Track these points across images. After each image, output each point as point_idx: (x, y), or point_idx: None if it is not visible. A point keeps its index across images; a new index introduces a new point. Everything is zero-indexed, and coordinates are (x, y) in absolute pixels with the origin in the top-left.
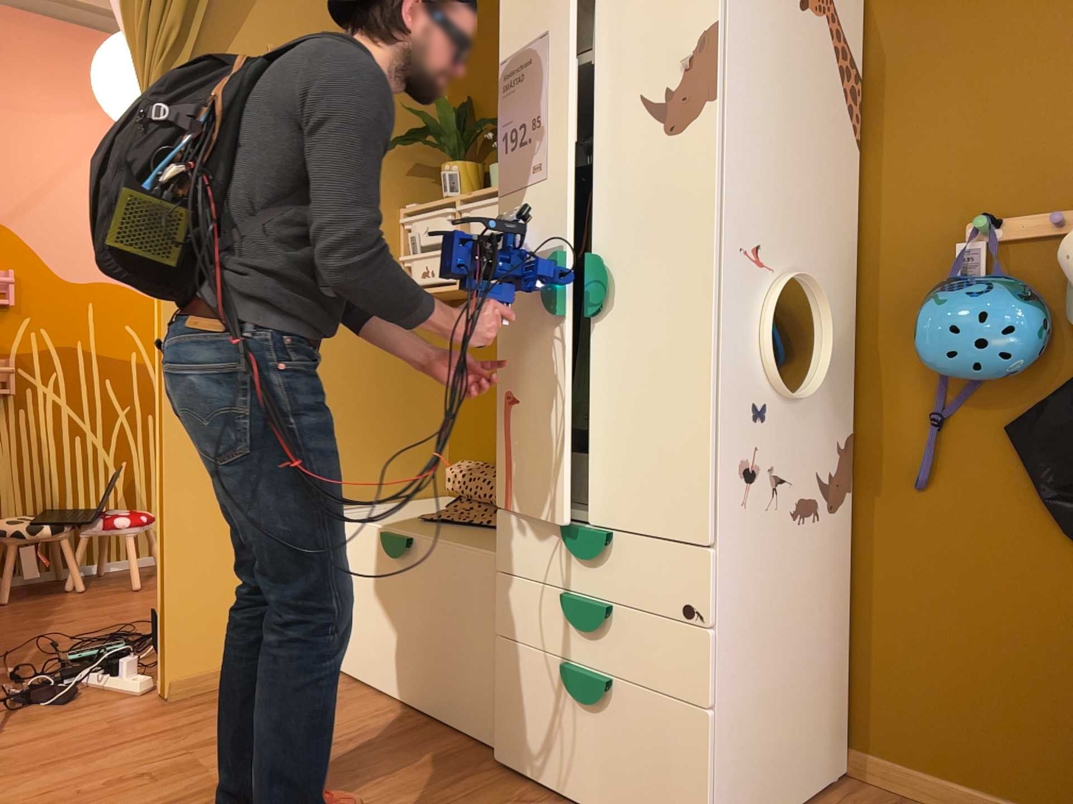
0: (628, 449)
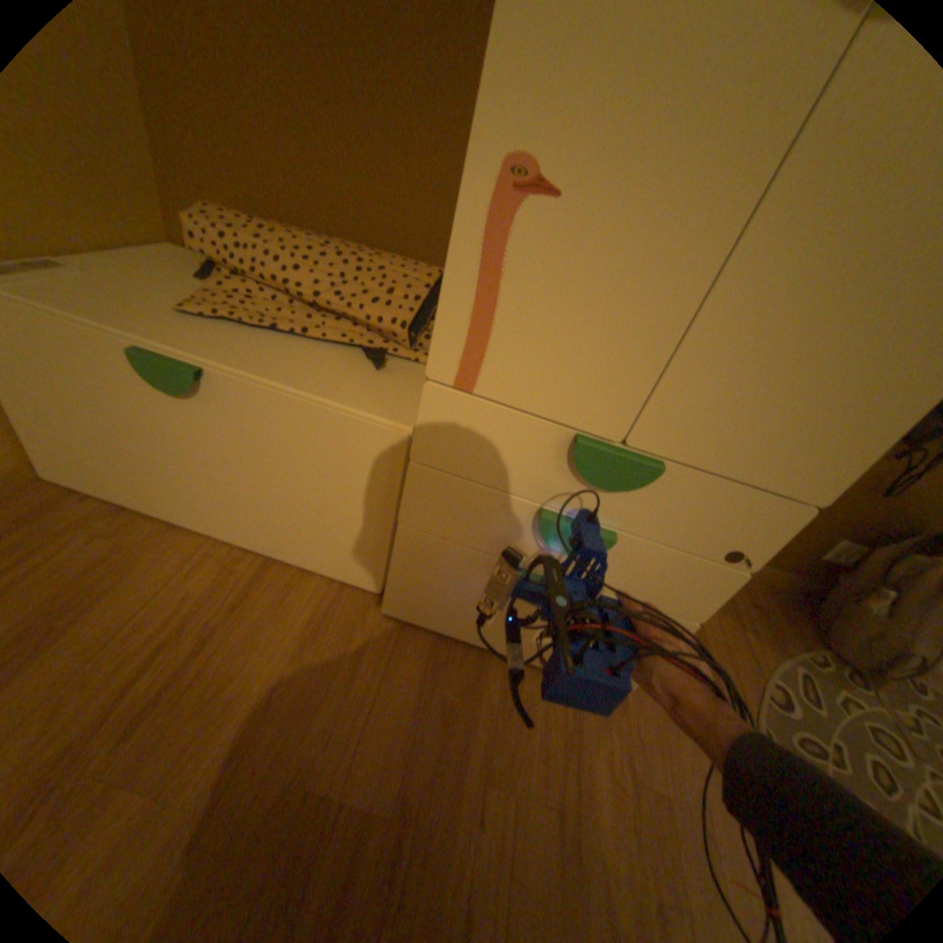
0: (771, 353)
